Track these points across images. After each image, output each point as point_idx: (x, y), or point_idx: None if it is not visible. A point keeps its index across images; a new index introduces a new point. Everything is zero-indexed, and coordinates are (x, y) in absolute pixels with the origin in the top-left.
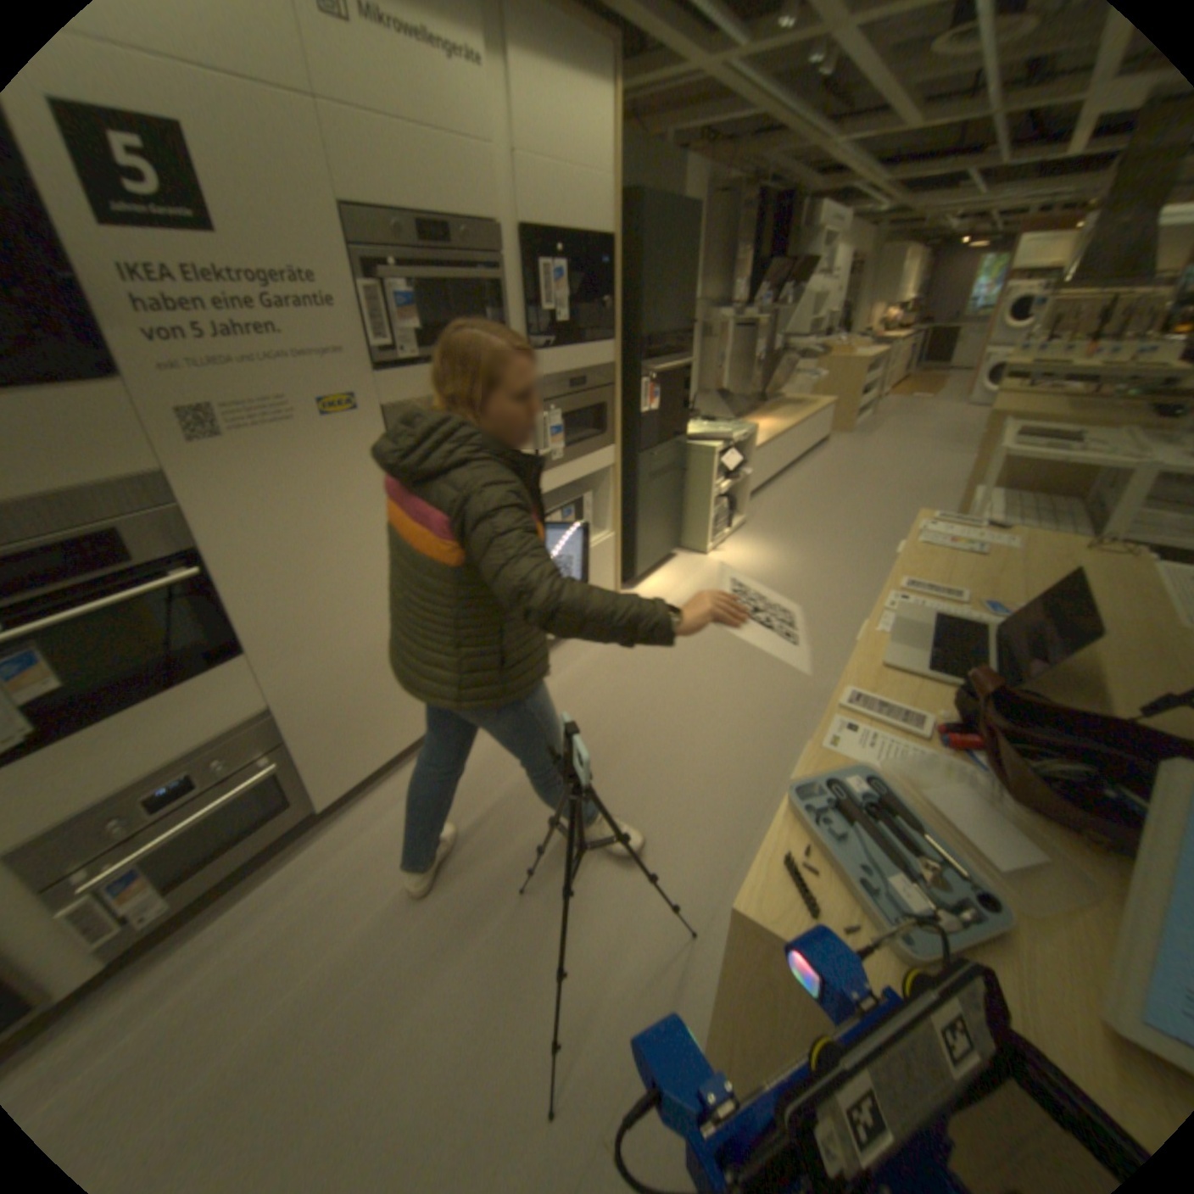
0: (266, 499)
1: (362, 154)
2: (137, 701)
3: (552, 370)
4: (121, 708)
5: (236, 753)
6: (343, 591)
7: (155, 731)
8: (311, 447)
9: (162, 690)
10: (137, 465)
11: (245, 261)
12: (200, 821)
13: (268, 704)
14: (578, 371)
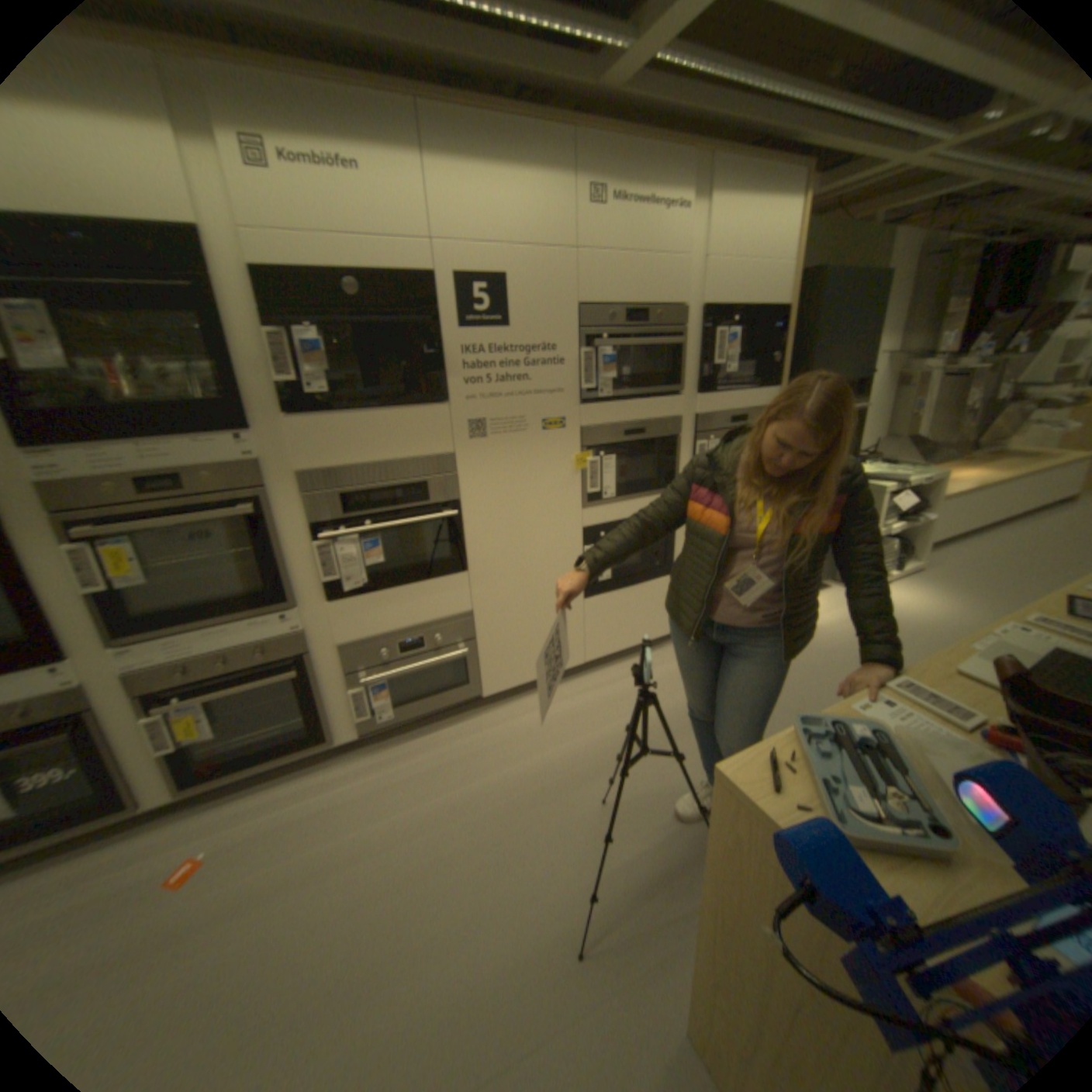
0: (501, 478)
1: (599, 275)
2: (412, 583)
3: (717, 408)
4: (404, 584)
5: (449, 635)
6: (532, 546)
7: (415, 604)
8: (533, 449)
9: (424, 580)
10: (444, 450)
11: (521, 341)
12: (422, 671)
13: (474, 609)
14: (741, 410)
